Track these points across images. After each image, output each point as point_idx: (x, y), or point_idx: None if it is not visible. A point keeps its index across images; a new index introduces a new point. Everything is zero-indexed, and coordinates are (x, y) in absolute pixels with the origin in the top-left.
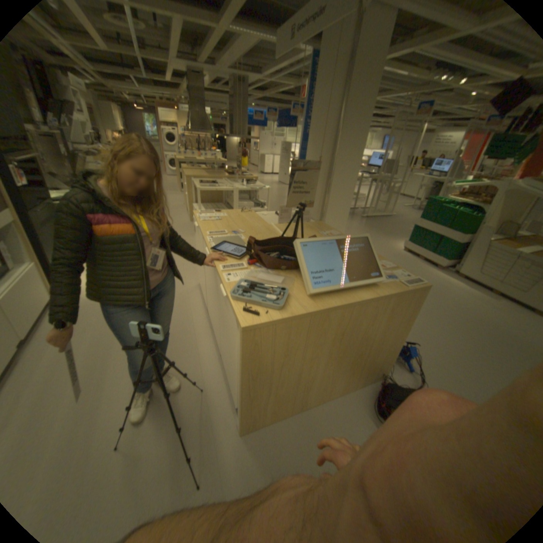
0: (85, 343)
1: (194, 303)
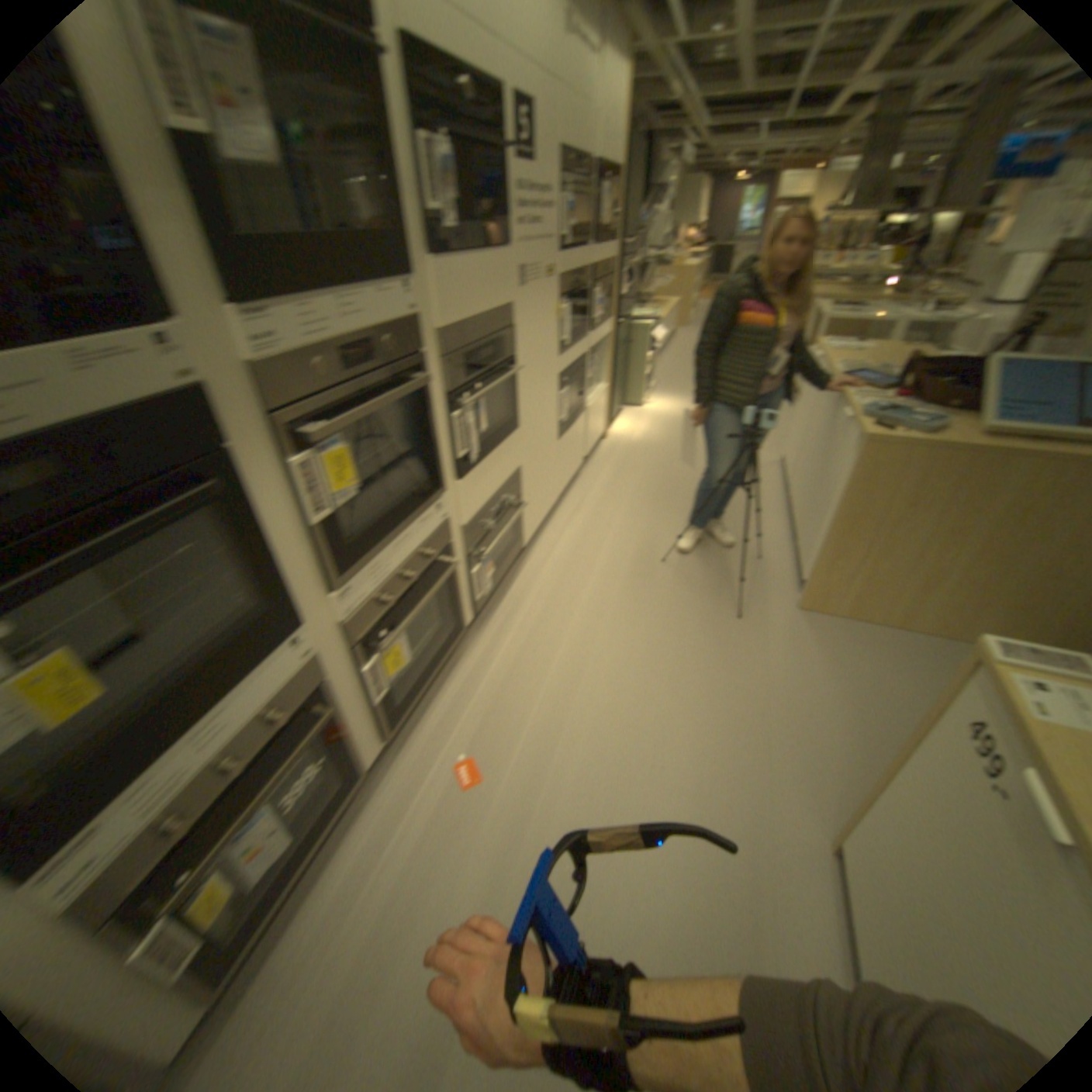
0: (633, 480)
1: (766, 480)
